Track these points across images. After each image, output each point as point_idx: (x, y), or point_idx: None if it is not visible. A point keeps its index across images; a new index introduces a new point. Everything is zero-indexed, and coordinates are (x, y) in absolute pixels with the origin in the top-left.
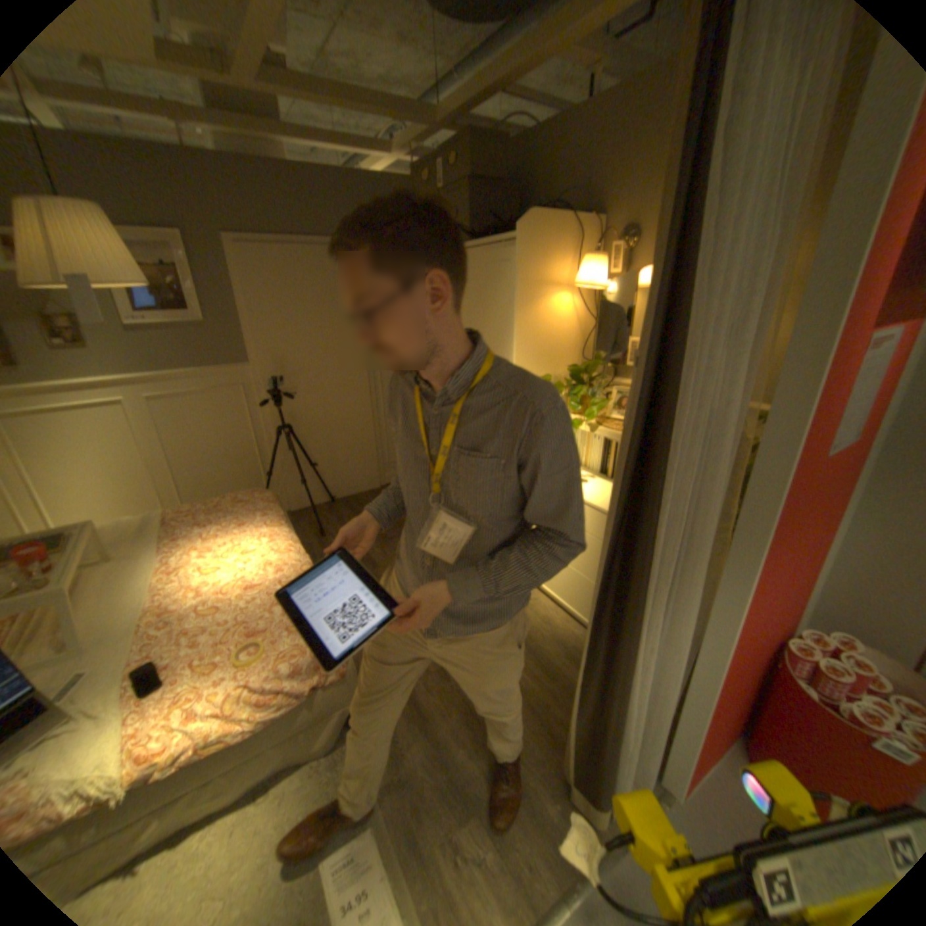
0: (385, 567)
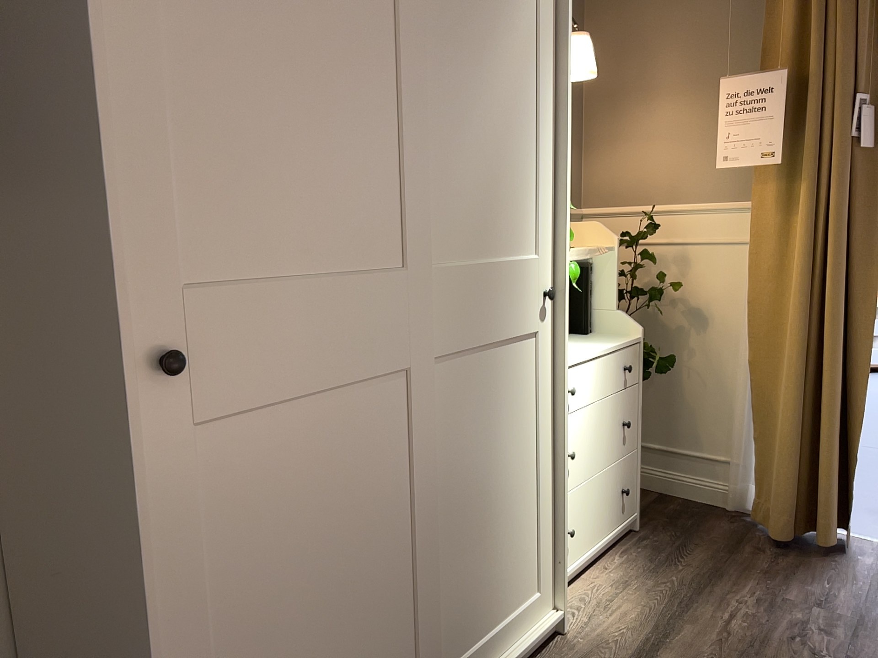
0: None
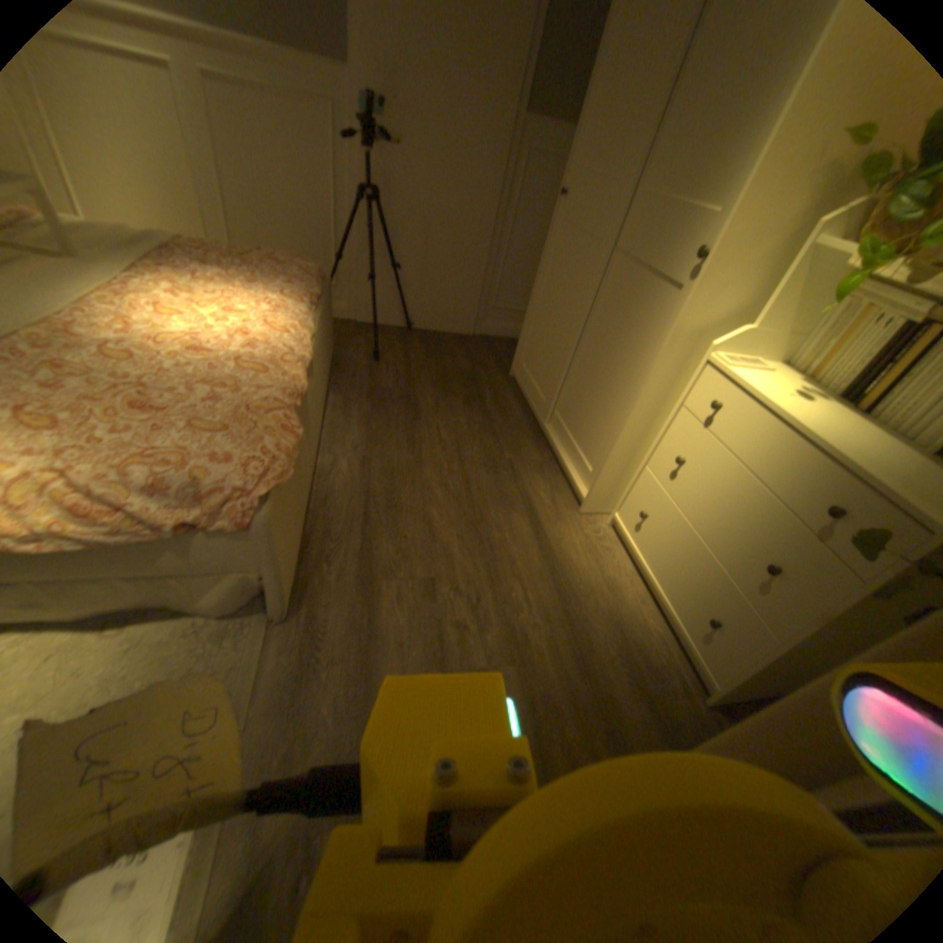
0: (429, 423)
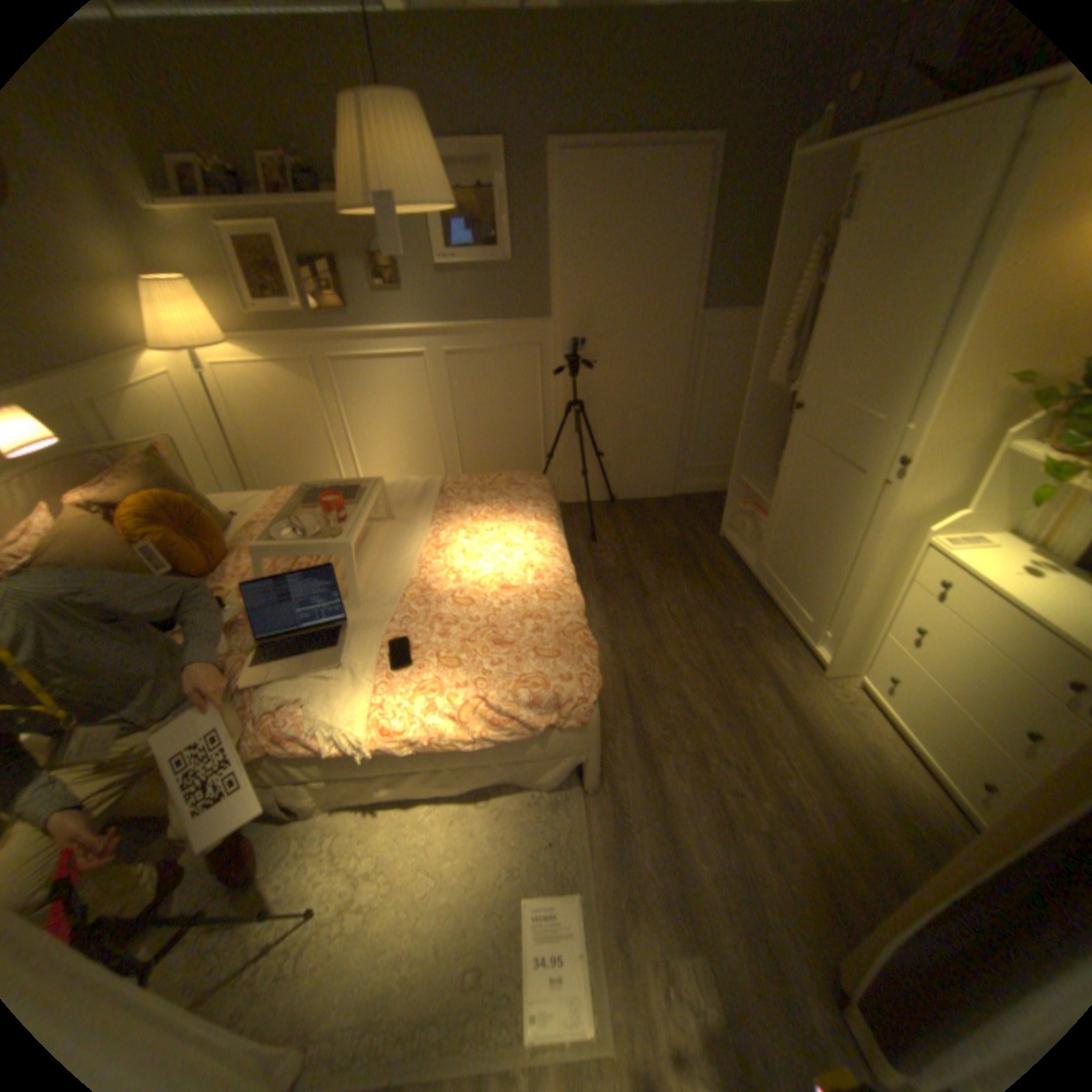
0: (658, 602)
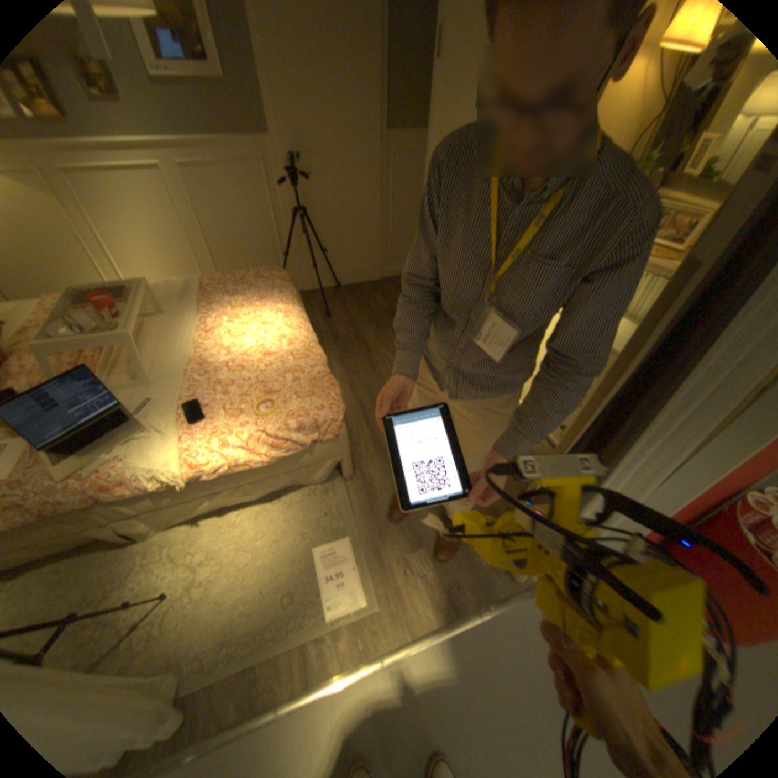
0: (378, 353)
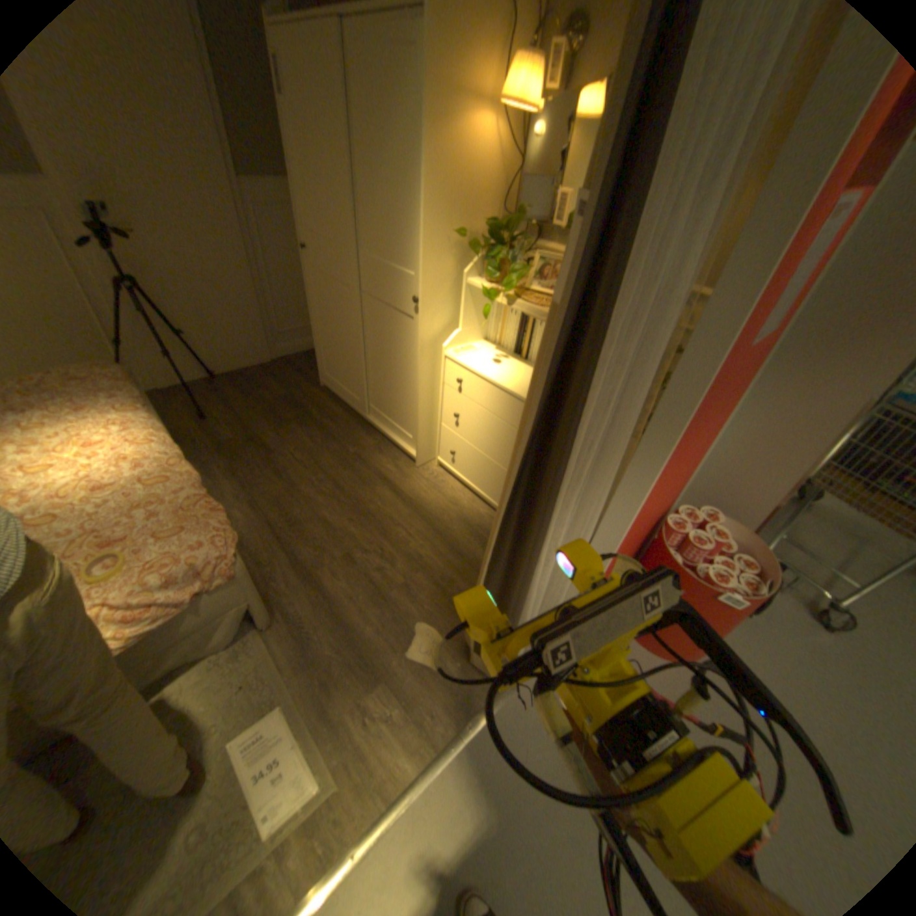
0: (283, 453)
